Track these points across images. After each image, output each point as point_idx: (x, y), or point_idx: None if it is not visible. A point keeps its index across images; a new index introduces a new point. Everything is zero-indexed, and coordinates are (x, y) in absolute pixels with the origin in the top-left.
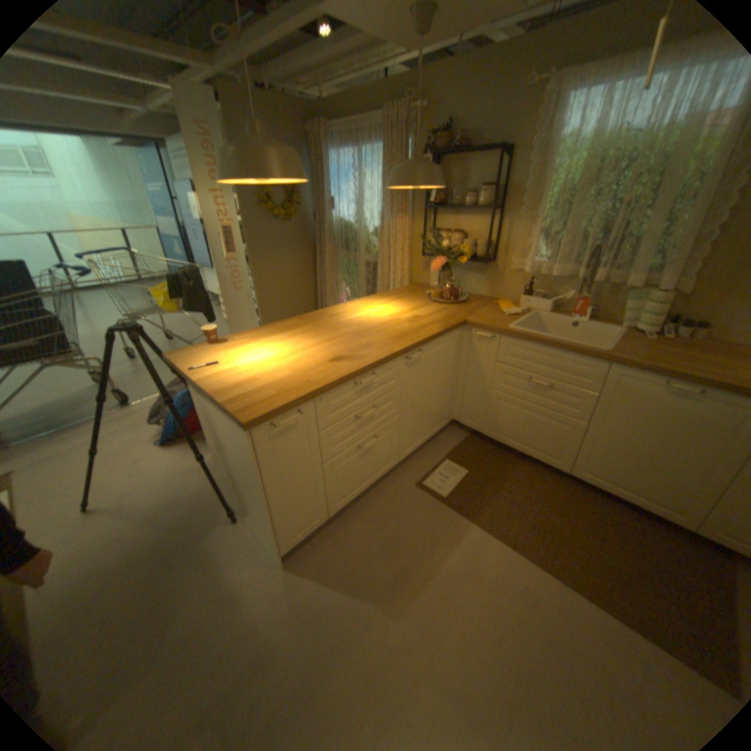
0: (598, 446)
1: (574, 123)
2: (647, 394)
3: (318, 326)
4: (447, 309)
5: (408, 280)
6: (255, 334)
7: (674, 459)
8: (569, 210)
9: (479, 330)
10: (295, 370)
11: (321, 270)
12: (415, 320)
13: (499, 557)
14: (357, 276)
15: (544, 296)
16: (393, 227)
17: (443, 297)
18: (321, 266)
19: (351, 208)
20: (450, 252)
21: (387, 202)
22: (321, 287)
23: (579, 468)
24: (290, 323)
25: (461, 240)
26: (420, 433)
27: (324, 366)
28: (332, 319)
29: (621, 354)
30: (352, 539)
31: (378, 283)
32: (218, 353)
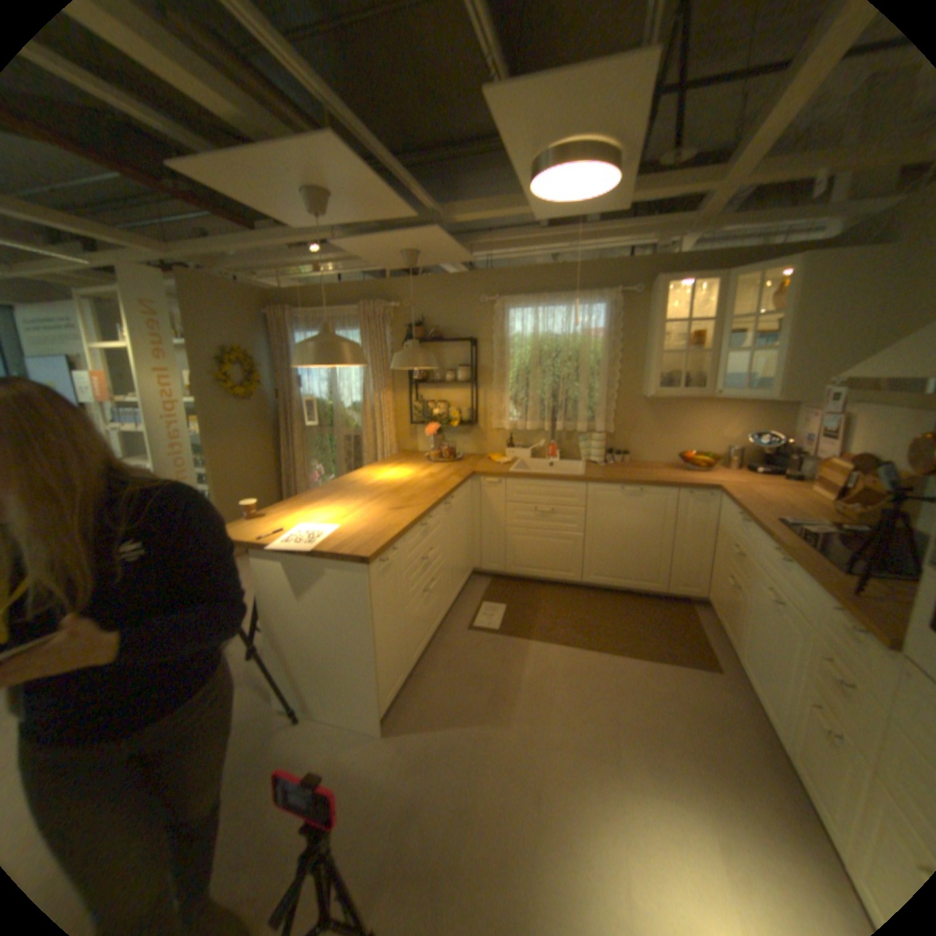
0: (594, 550)
1: (517, 329)
2: (613, 500)
3: (348, 490)
4: (451, 465)
5: (397, 448)
6: (288, 505)
7: (640, 542)
8: (526, 383)
9: (487, 477)
10: (368, 521)
11: (287, 448)
12: (433, 475)
13: (560, 655)
14: (336, 450)
15: (523, 447)
16: (377, 401)
17: (444, 456)
18: (287, 444)
19: (323, 385)
20: (441, 418)
21: (369, 379)
22: (286, 467)
23: (586, 574)
24: (315, 492)
25: (446, 408)
26: (456, 580)
27: (392, 514)
28: (356, 484)
29: (590, 476)
30: (434, 688)
31: (365, 453)
32: (269, 523)
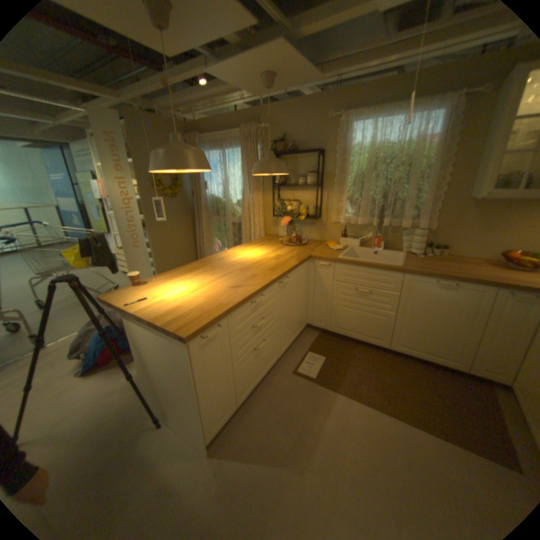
0: (404, 327)
1: (358, 138)
2: (427, 290)
3: (213, 266)
4: (296, 249)
5: (264, 233)
6: (167, 275)
7: (449, 328)
8: (362, 186)
9: (320, 261)
10: (208, 297)
11: (199, 230)
12: (278, 257)
13: (360, 413)
14: (226, 232)
15: (354, 237)
16: (251, 199)
17: (292, 242)
18: (199, 227)
19: (219, 188)
20: (292, 213)
21: (246, 183)
22: (199, 241)
23: (395, 344)
24: (191, 266)
25: (298, 205)
26: (290, 335)
27: (229, 292)
28: (221, 261)
29: (408, 267)
30: (256, 421)
31: (243, 235)
32: (143, 291)
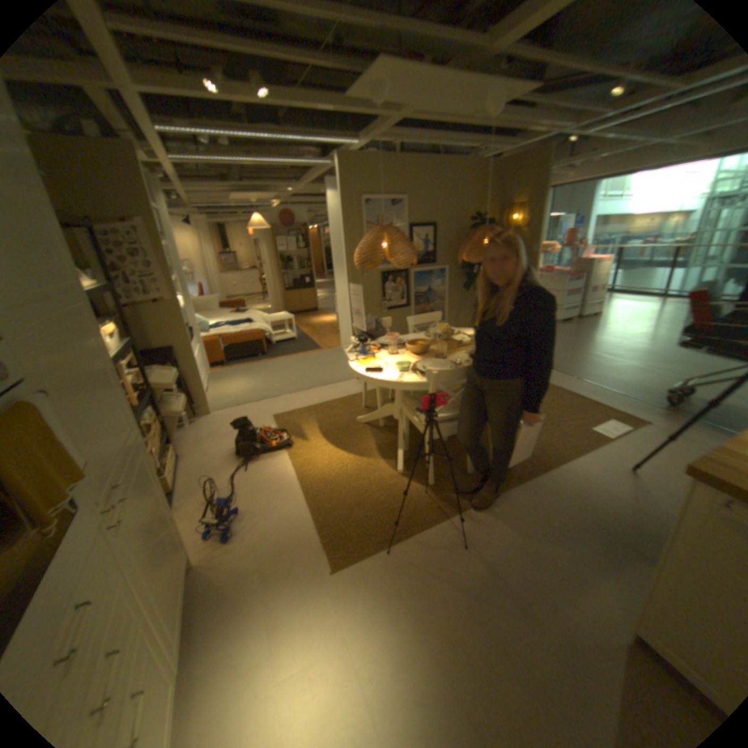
0: None
1: None
2: None
3: None
4: None
5: None
6: None
7: None
8: None
9: None
10: None
11: None
12: None
13: None
14: None
15: None
16: None
17: None
18: None
19: None
20: None
21: None
22: None
23: None
24: None
25: None
26: None
27: None
28: None
29: None
30: None
31: None
32: None
